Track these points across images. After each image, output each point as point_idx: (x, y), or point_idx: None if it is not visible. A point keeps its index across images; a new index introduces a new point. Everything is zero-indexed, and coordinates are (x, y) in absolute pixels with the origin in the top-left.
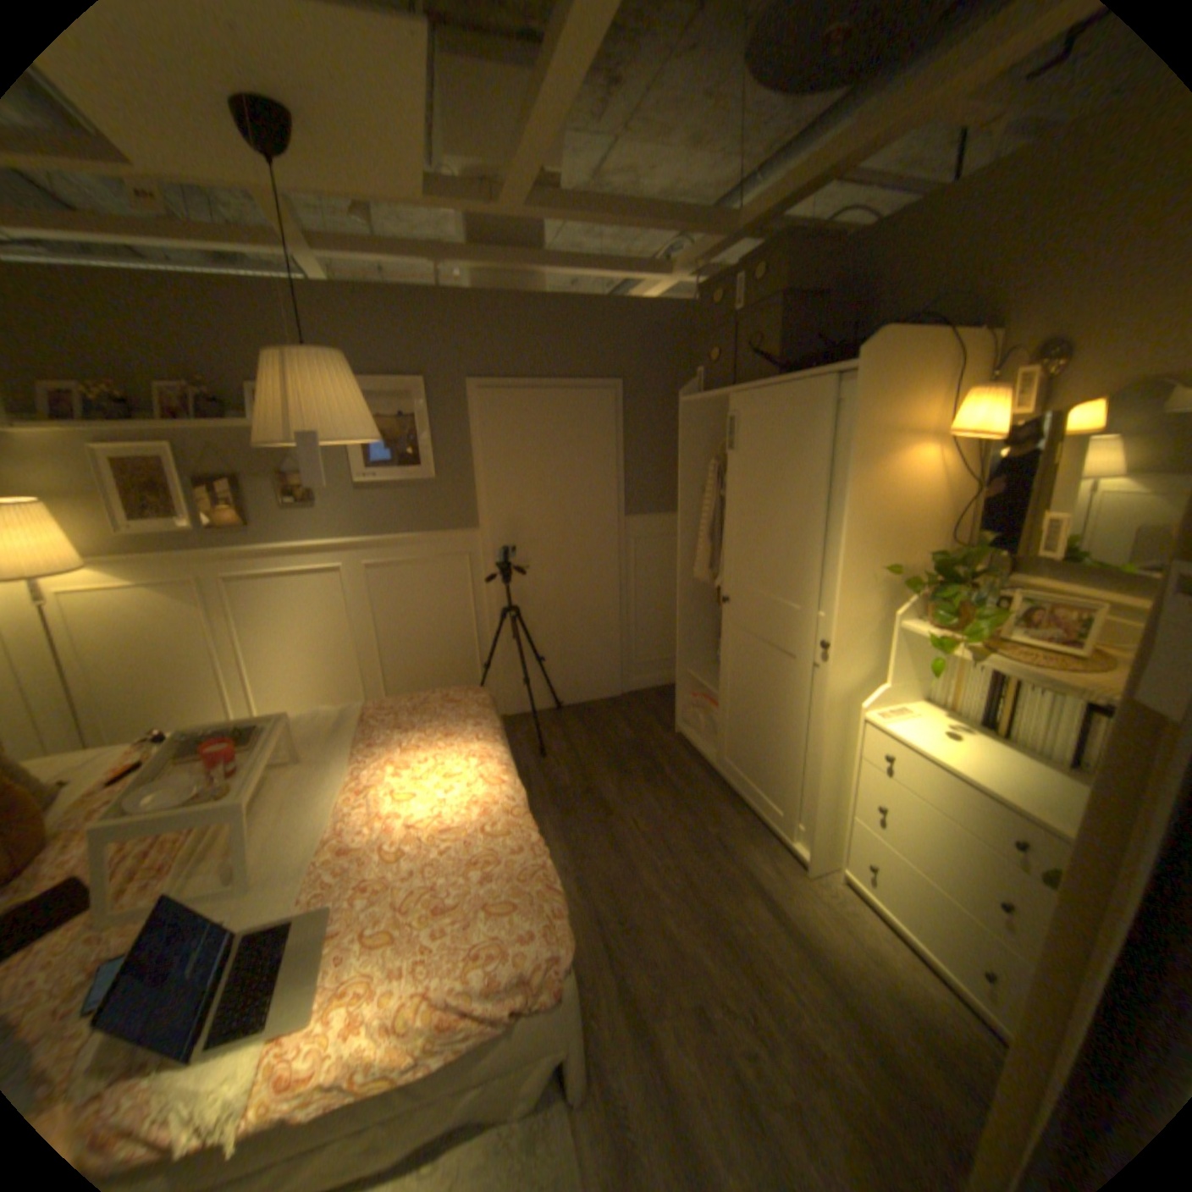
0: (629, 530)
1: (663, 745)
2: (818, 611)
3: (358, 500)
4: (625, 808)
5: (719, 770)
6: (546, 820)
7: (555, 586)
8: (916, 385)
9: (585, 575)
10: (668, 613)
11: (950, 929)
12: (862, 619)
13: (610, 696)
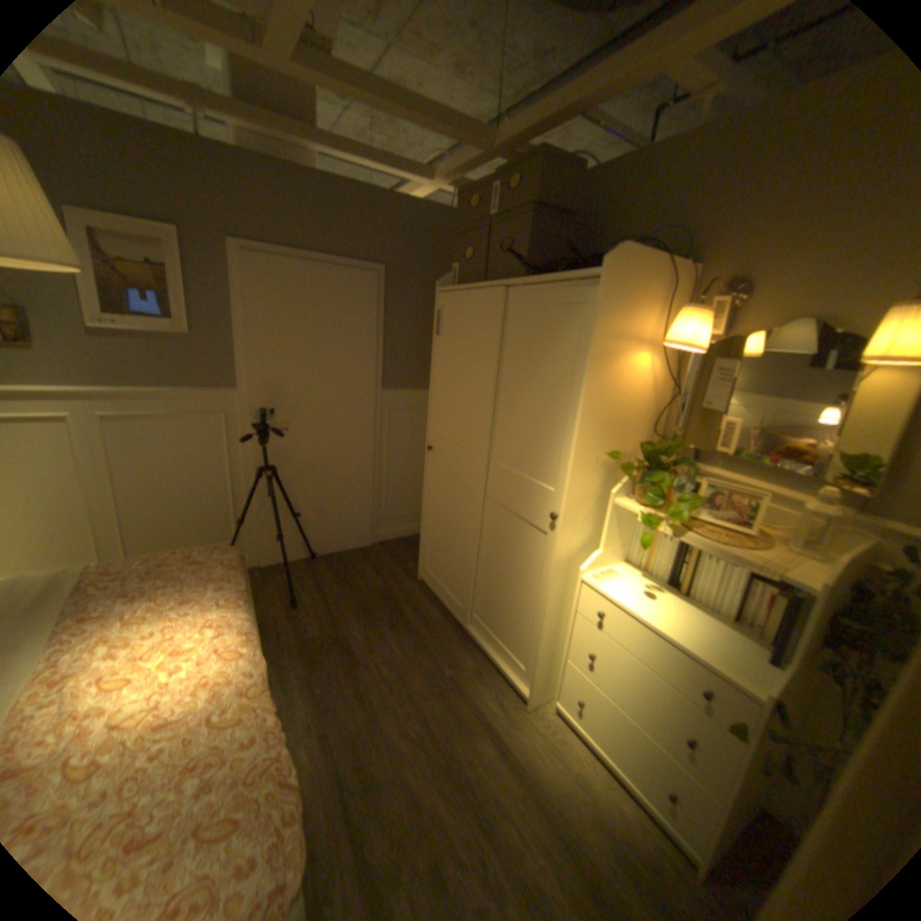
0: (385, 401)
1: (407, 591)
2: (548, 486)
3: (93, 346)
4: (370, 655)
5: (454, 614)
6: (292, 674)
7: (313, 447)
8: (641, 299)
9: (343, 439)
10: (415, 475)
11: (641, 756)
12: (584, 495)
13: (361, 546)
